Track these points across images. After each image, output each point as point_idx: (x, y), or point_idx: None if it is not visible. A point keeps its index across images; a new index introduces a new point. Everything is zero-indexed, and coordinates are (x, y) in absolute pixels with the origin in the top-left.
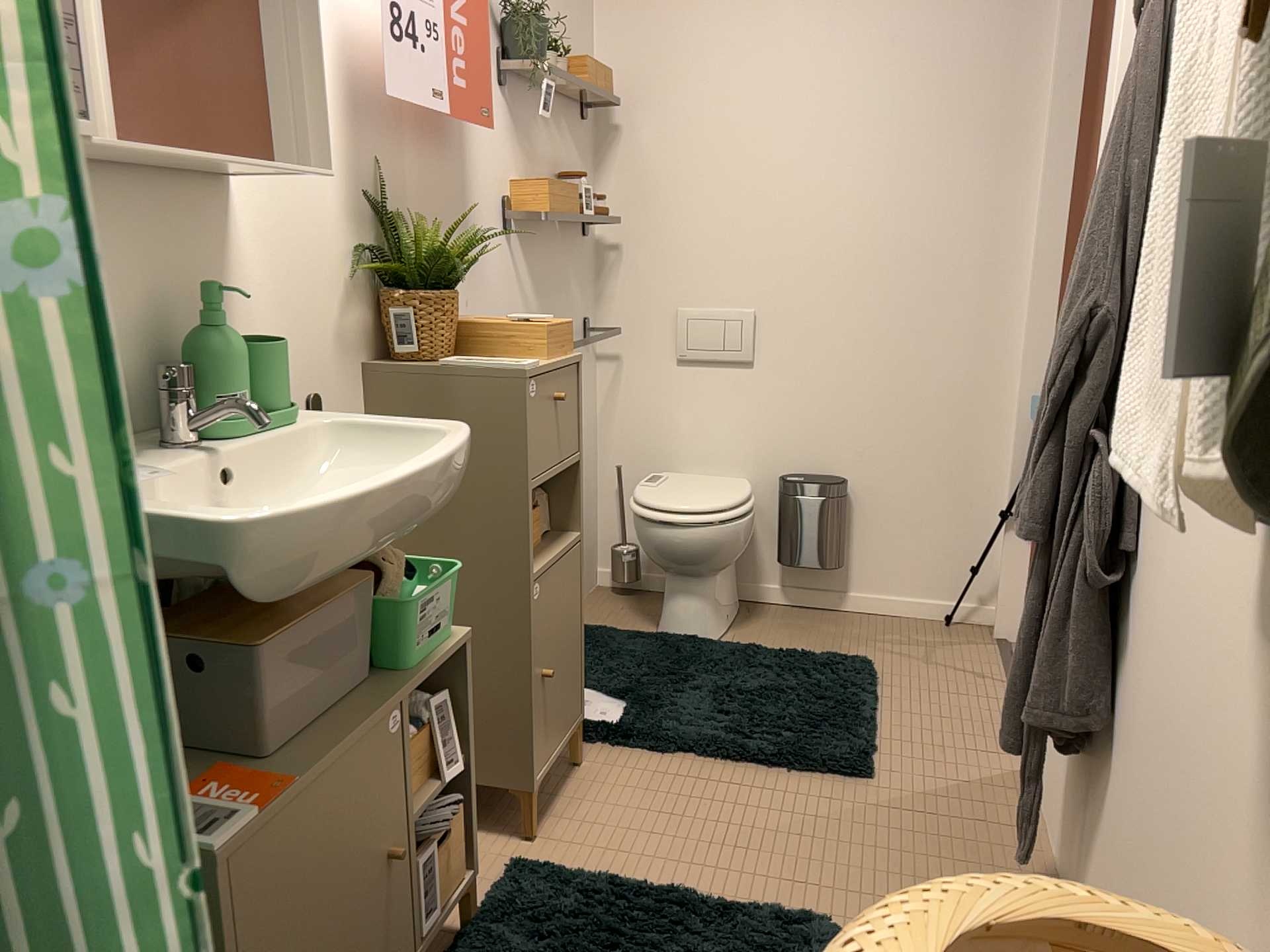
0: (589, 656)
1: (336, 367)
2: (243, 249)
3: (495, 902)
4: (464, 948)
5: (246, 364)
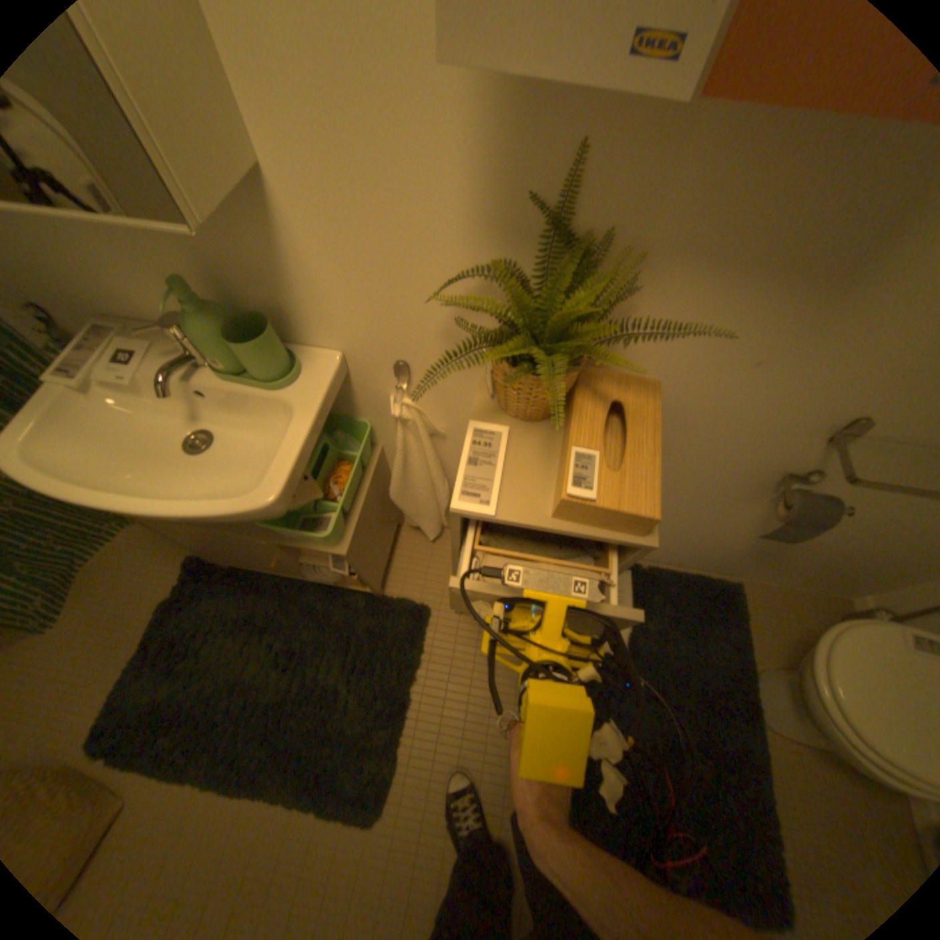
0: (683, 613)
1: (435, 351)
2: (287, 232)
3: (389, 604)
4: (359, 596)
5: (206, 342)
